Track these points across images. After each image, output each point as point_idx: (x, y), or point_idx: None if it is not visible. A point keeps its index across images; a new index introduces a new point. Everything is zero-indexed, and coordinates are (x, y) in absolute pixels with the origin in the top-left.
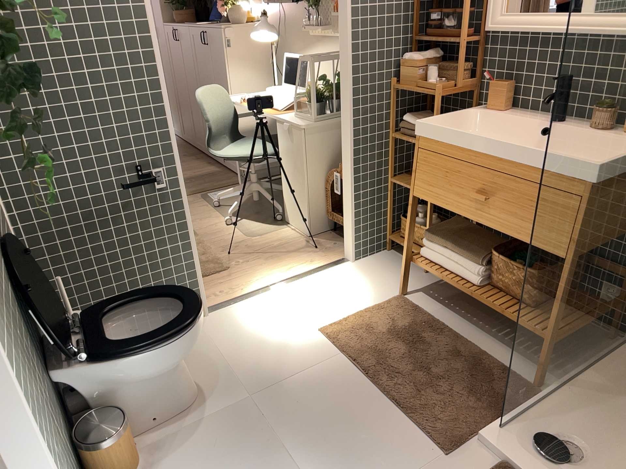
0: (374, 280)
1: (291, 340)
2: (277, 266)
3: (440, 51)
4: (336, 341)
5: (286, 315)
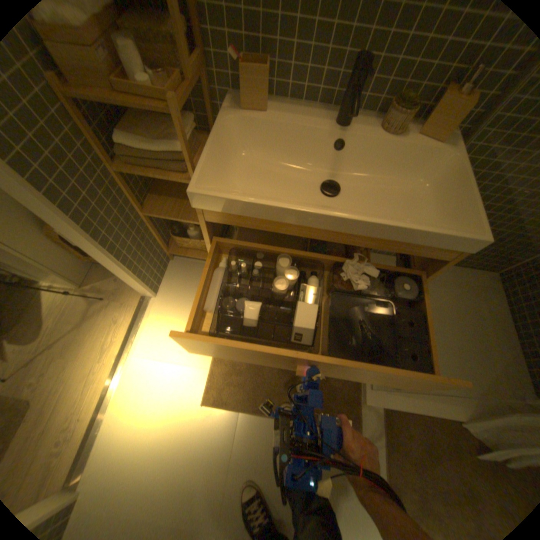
0: (190, 307)
1: (188, 440)
2: (82, 356)
3: None
4: (222, 404)
5: (155, 414)
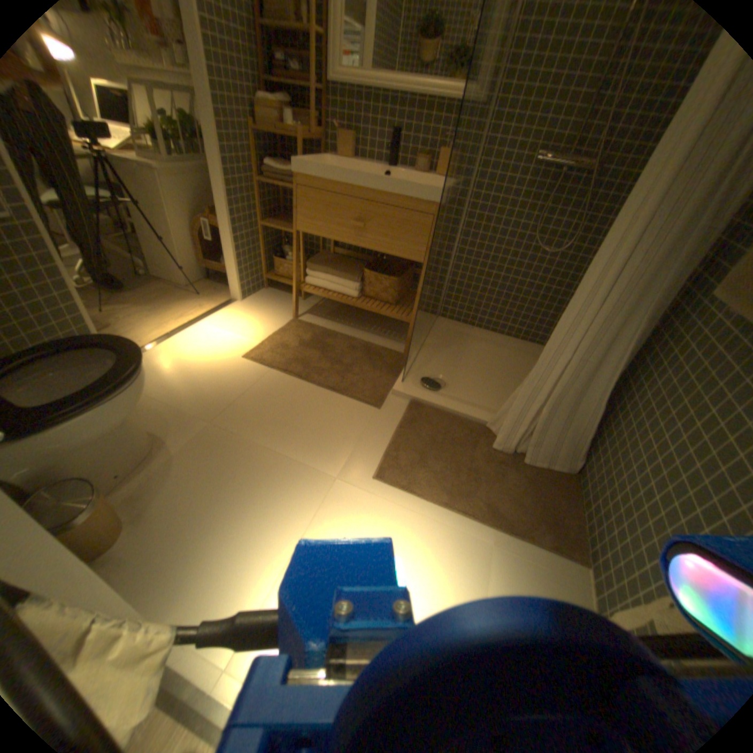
0: (266, 311)
1: (219, 369)
2: (168, 314)
3: (285, 97)
4: (260, 360)
5: (202, 350)
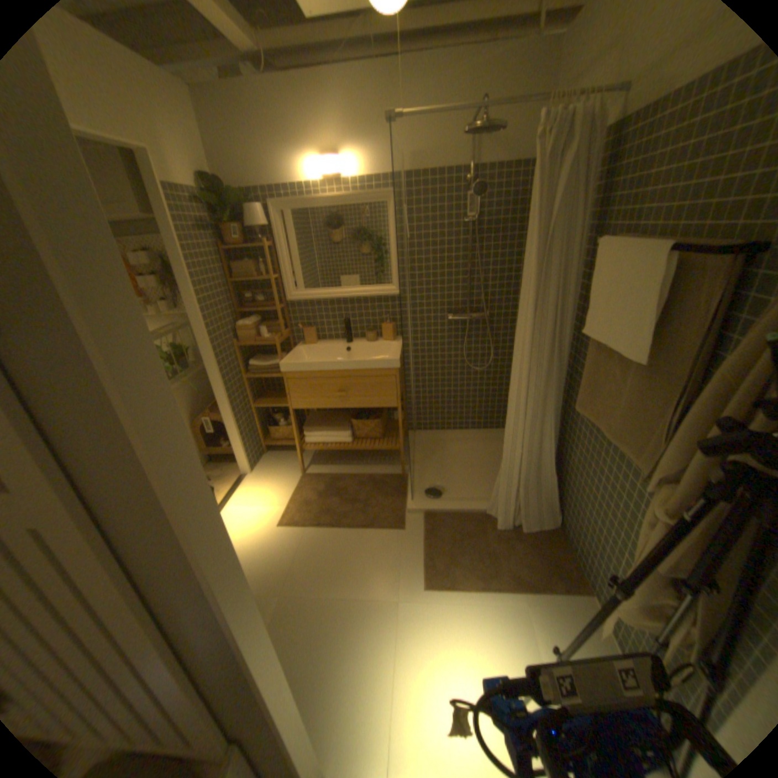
0: (275, 475)
1: (264, 545)
2: None
3: (252, 314)
4: (294, 523)
5: (241, 533)
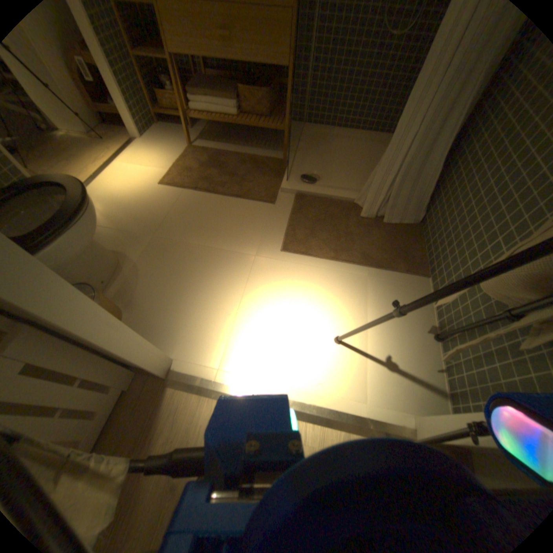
0: (163, 142)
1: (143, 196)
2: (83, 159)
3: None
4: (173, 183)
5: (124, 184)
